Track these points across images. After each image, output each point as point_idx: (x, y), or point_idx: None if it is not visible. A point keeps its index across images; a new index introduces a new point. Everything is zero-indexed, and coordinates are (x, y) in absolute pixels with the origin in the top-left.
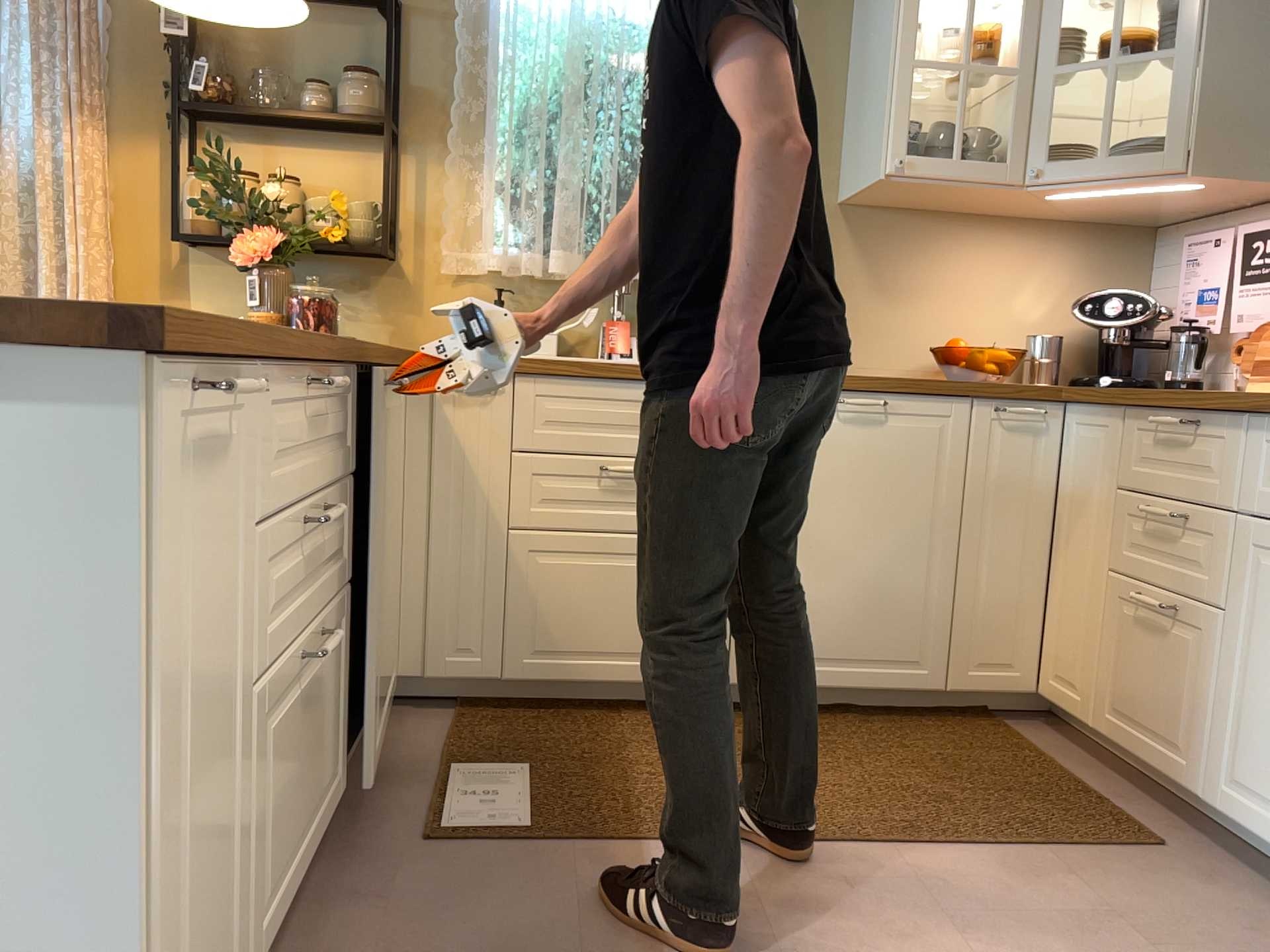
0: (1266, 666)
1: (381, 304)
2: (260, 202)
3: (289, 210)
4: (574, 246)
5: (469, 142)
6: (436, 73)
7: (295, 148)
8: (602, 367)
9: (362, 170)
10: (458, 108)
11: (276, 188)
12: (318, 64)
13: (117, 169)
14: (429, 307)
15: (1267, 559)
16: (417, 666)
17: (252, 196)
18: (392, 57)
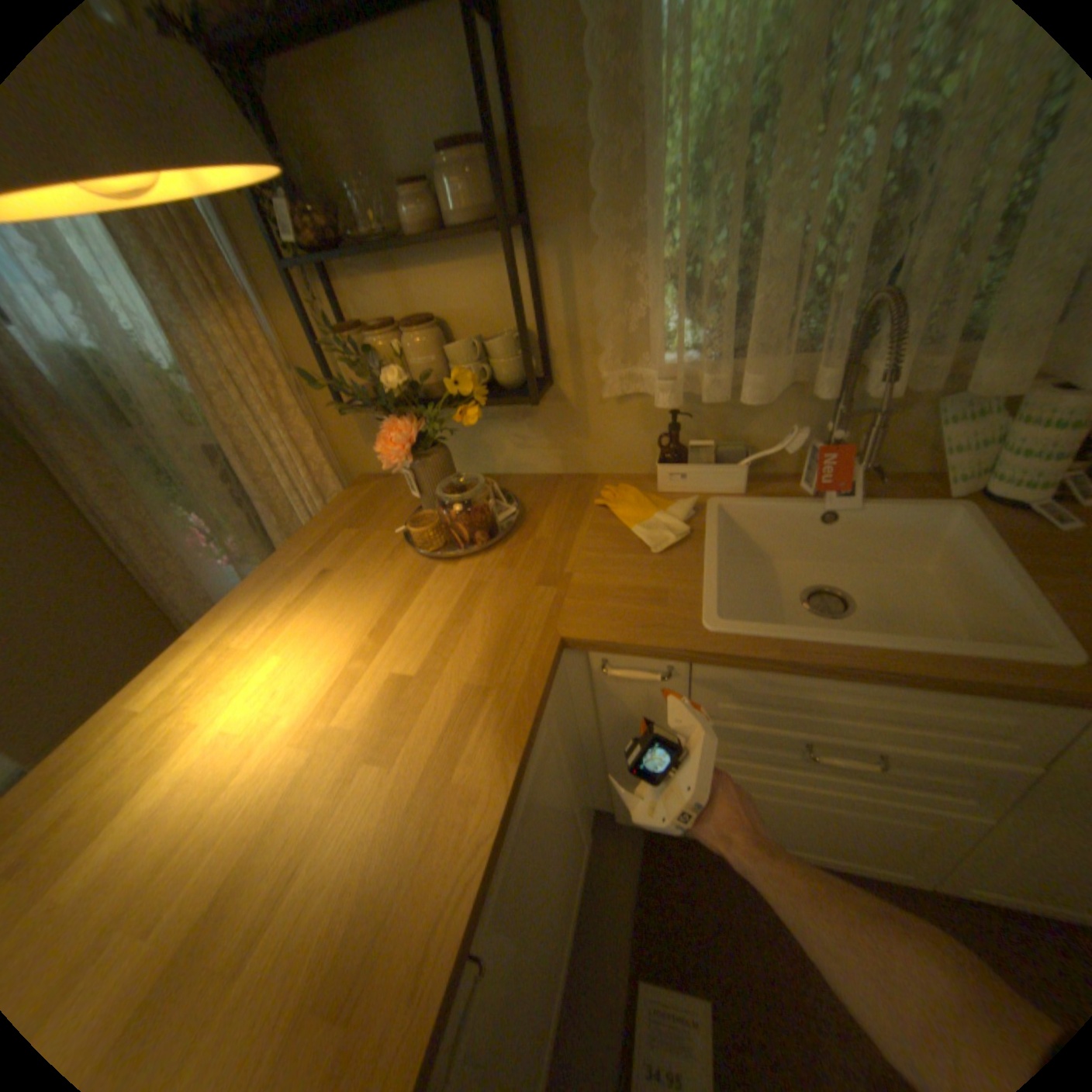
0: None
1: (544, 429)
2: (380, 389)
3: (417, 381)
4: (781, 356)
5: (620, 204)
6: (560, 86)
7: (416, 264)
8: (831, 670)
9: (493, 276)
10: (599, 147)
11: (390, 369)
12: (405, 127)
13: (276, 327)
14: (594, 428)
15: None
16: (610, 808)
17: (374, 377)
18: (482, 95)
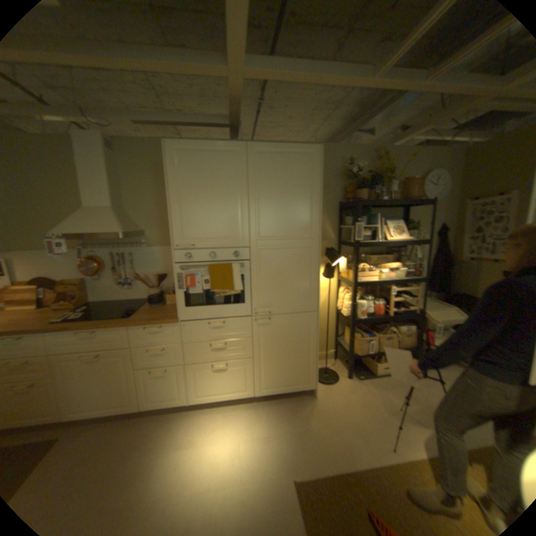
0: (68, 386)
1: None
2: None
3: None
4: None
5: None
6: None
7: None
8: None
9: None
10: None
11: None
12: None
13: None
14: None
15: (60, 364)
16: None
17: None
18: None
